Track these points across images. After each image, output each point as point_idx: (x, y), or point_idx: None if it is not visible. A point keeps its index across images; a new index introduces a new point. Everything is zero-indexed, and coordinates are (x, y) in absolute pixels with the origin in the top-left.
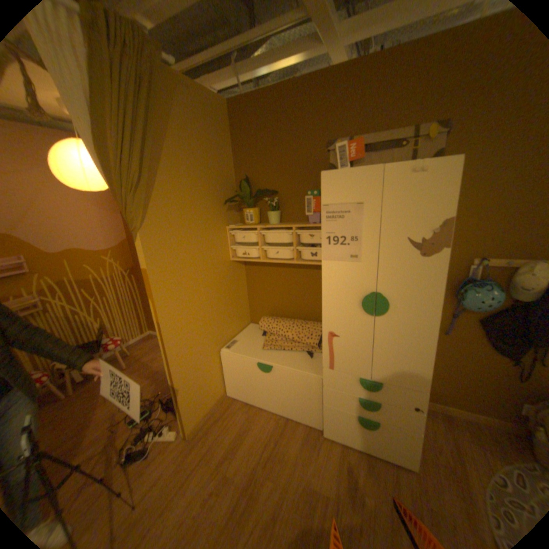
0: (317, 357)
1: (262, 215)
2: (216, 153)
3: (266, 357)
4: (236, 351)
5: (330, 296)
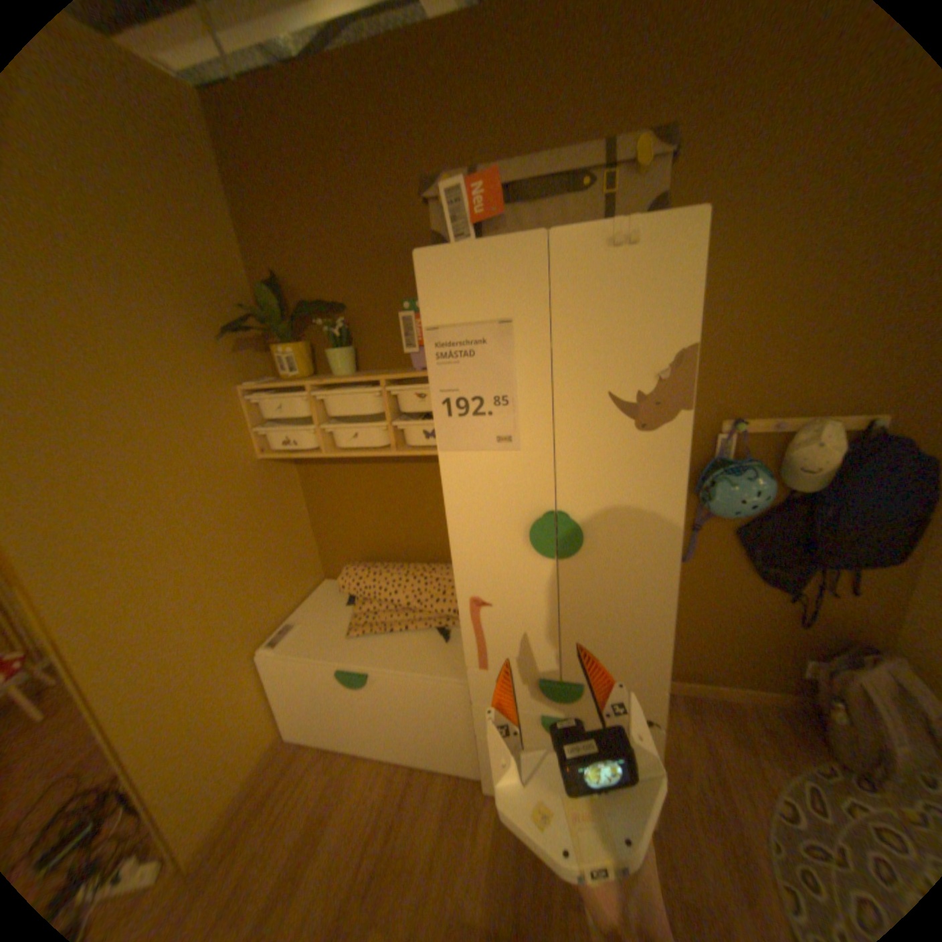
0: (458, 636)
1: (319, 356)
2: (186, 218)
3: (355, 652)
4: (290, 649)
5: (464, 525)
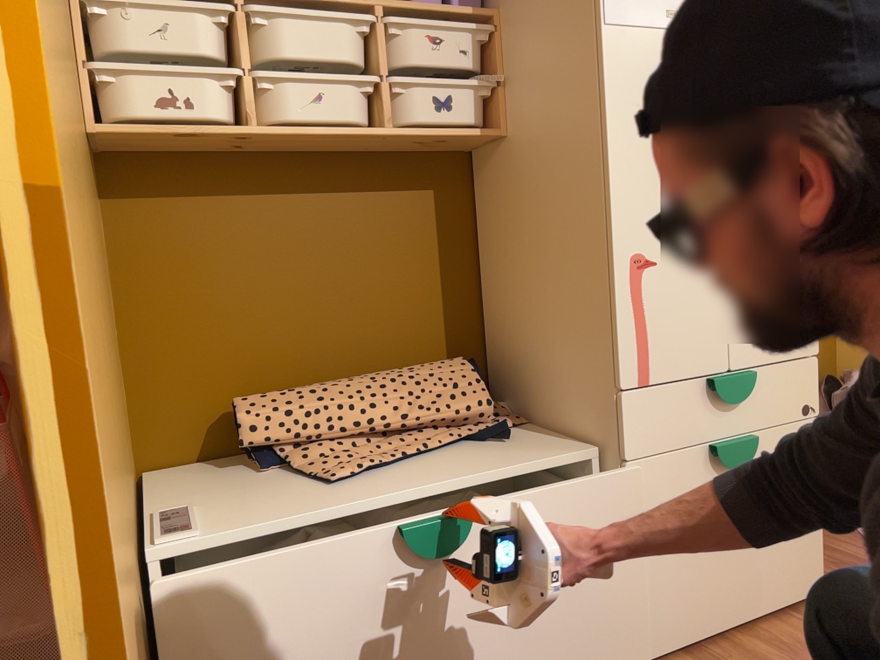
0: (512, 436)
1: None
2: None
3: (380, 487)
4: (232, 526)
5: (627, 136)
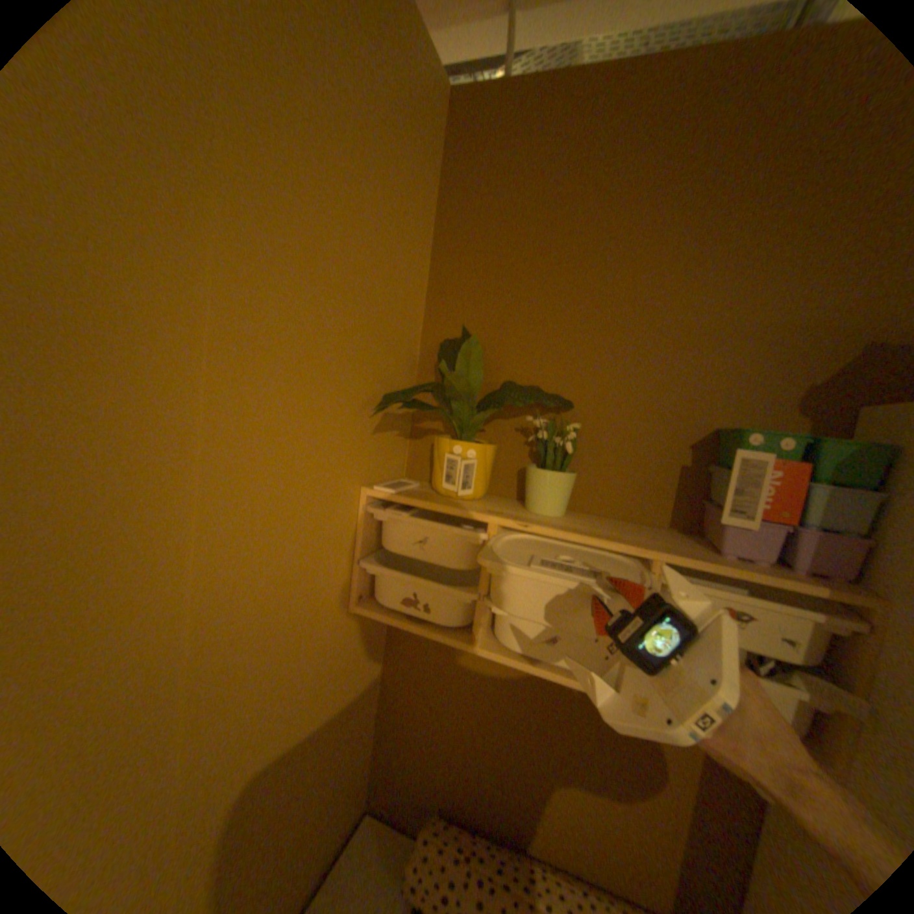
0: None
1: (497, 466)
2: (389, 220)
3: None
4: None
5: None
